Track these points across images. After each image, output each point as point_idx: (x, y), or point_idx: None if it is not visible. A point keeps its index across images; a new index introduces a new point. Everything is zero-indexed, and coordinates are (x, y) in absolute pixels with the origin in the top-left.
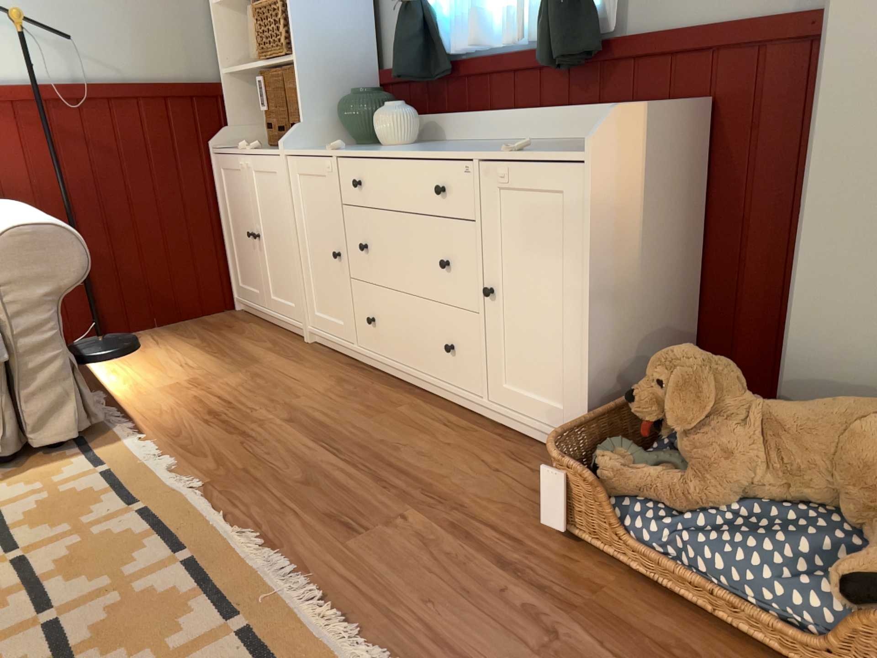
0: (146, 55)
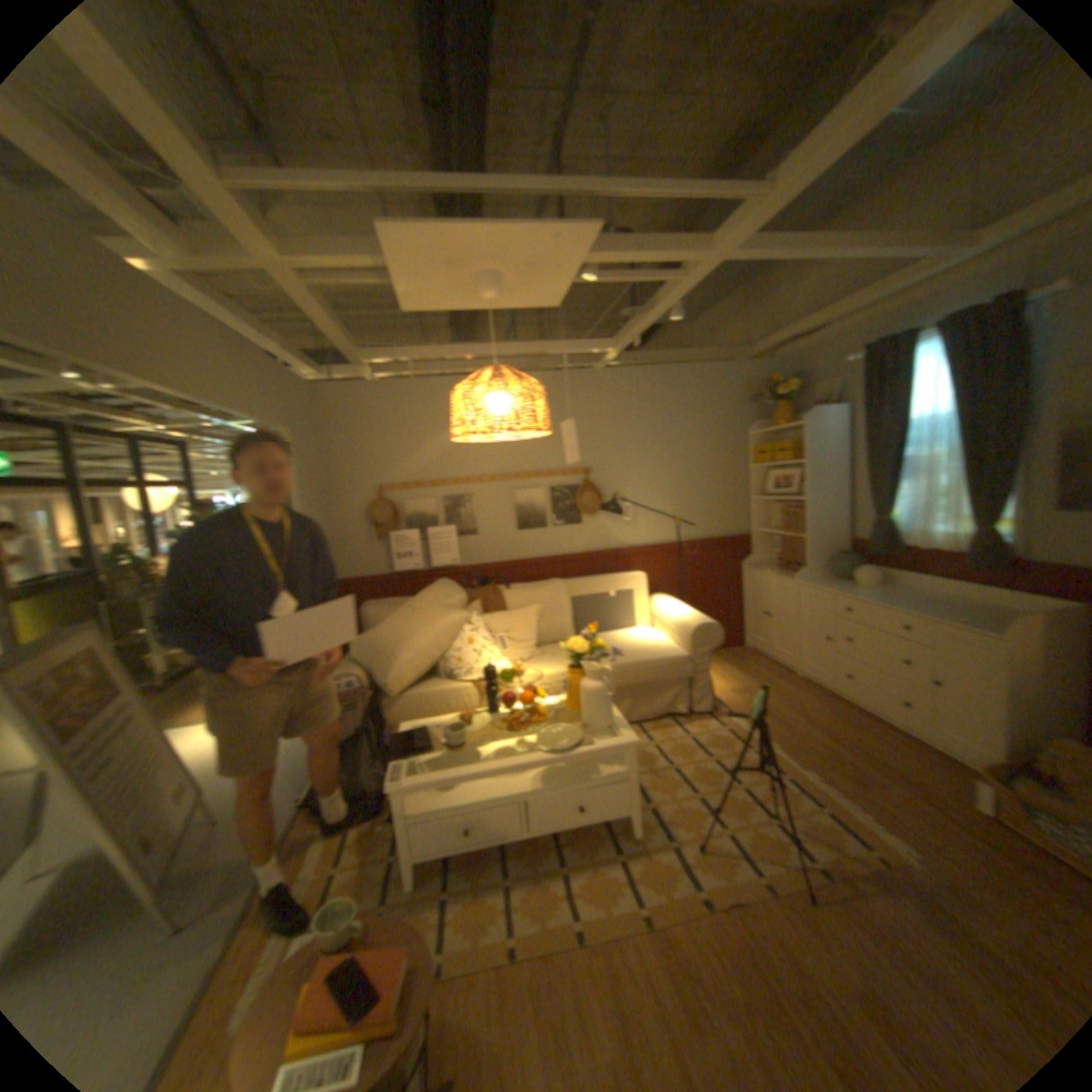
0: (718, 524)
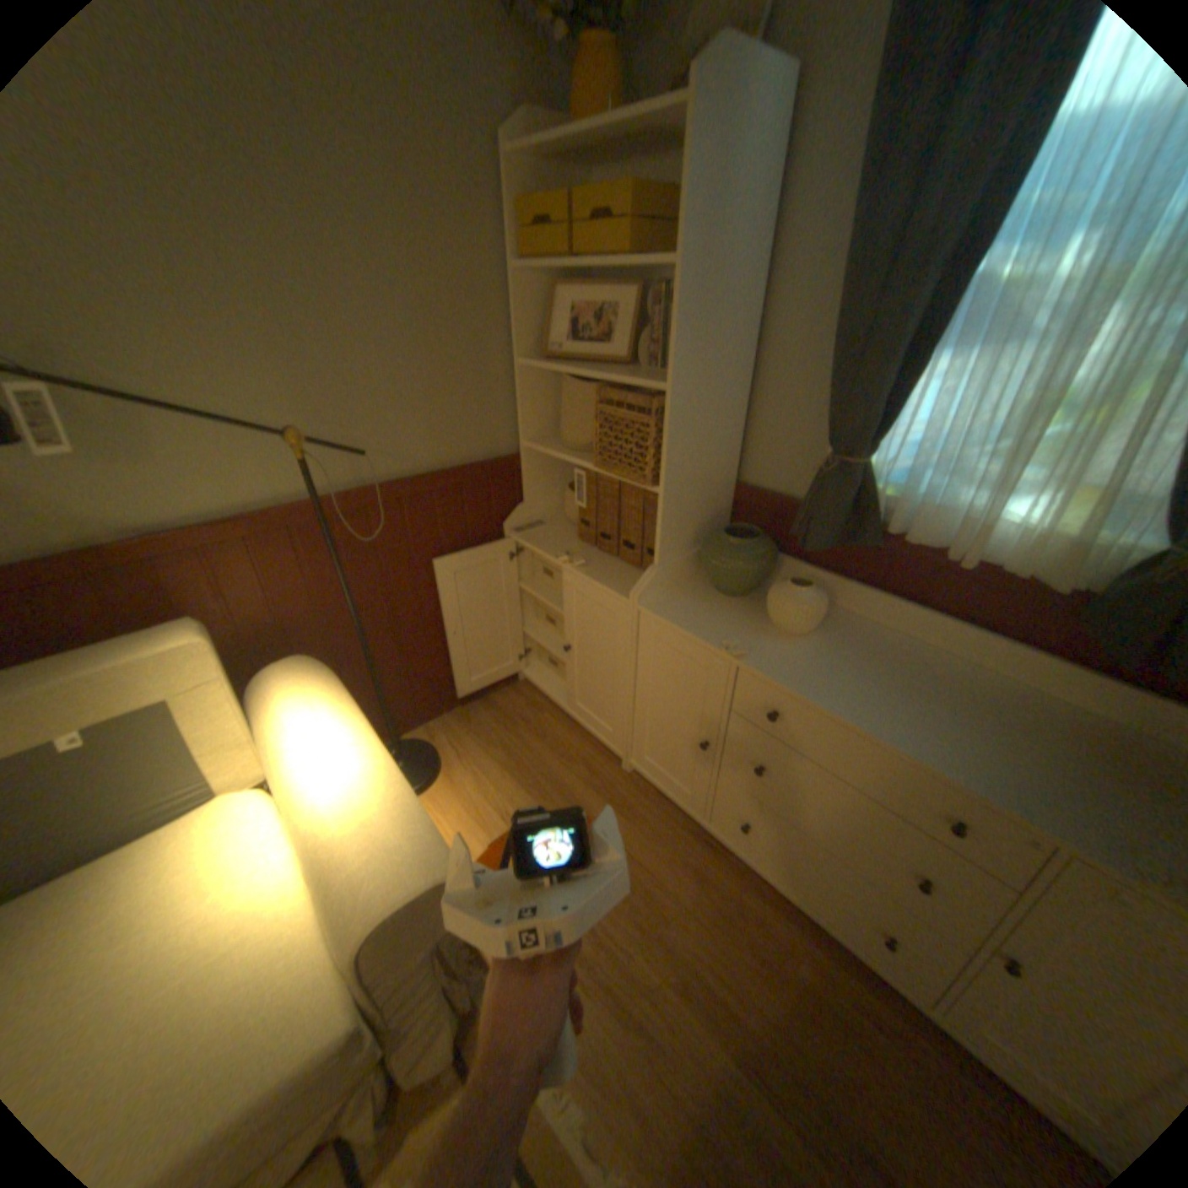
0: (439, 430)
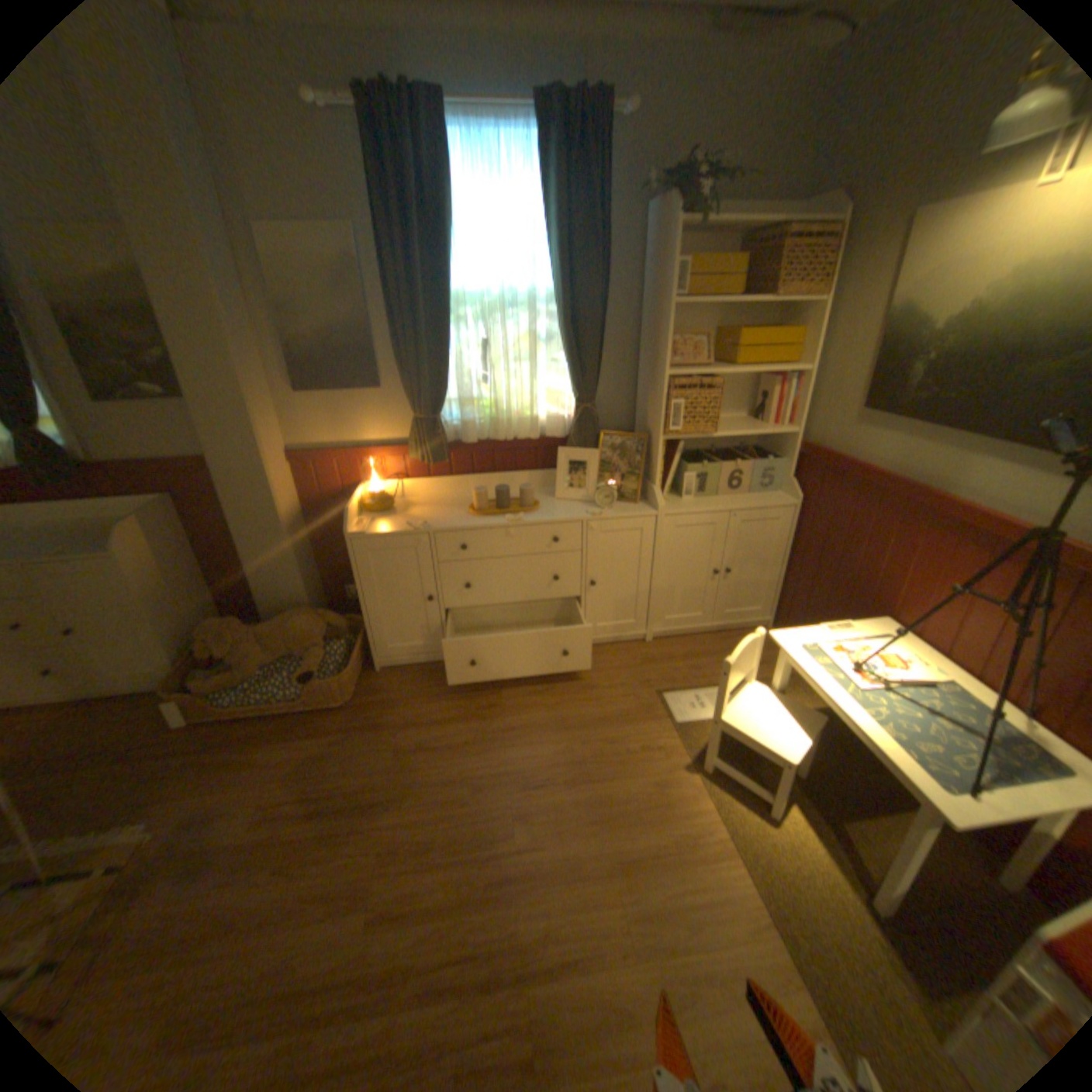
0: None
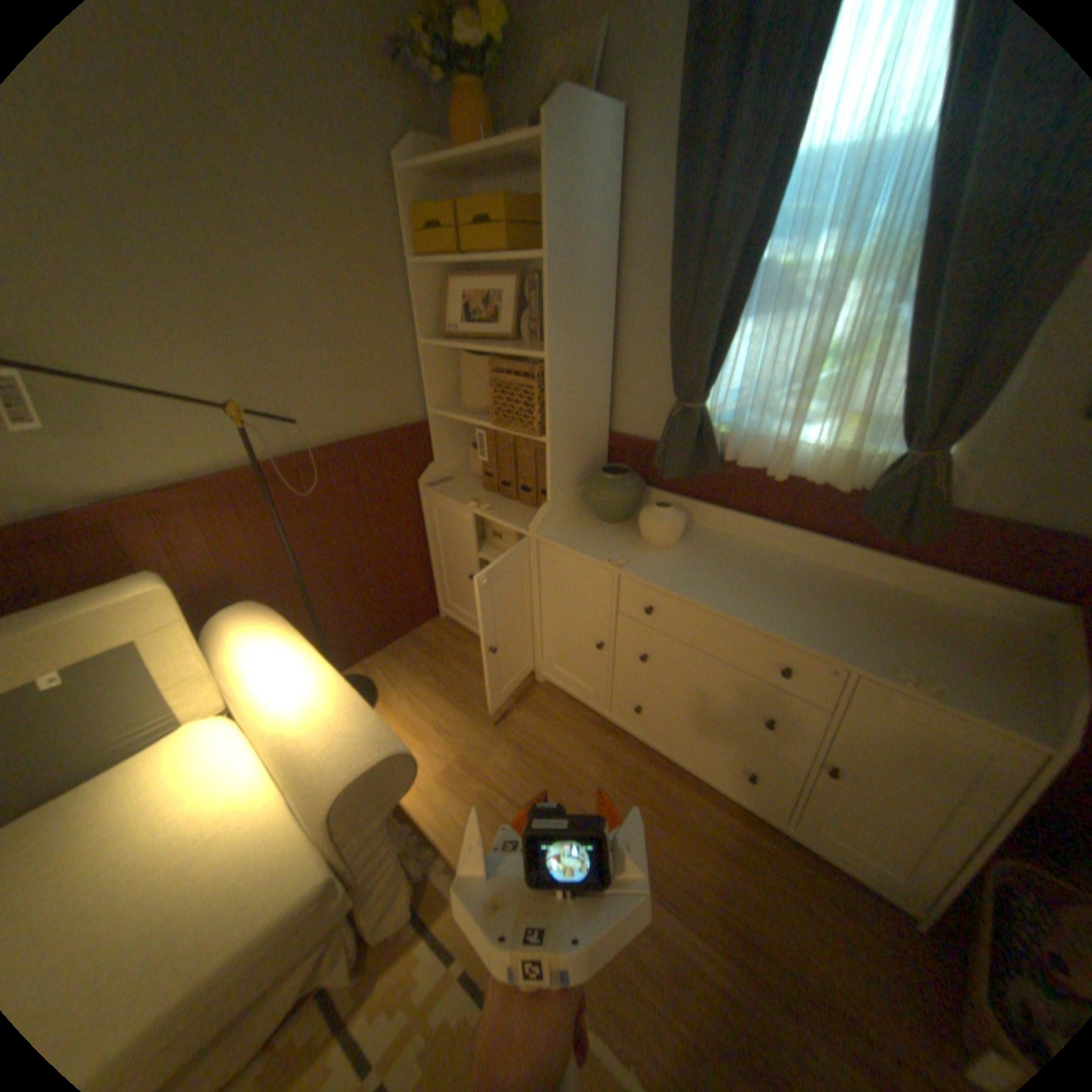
0: (357, 402)
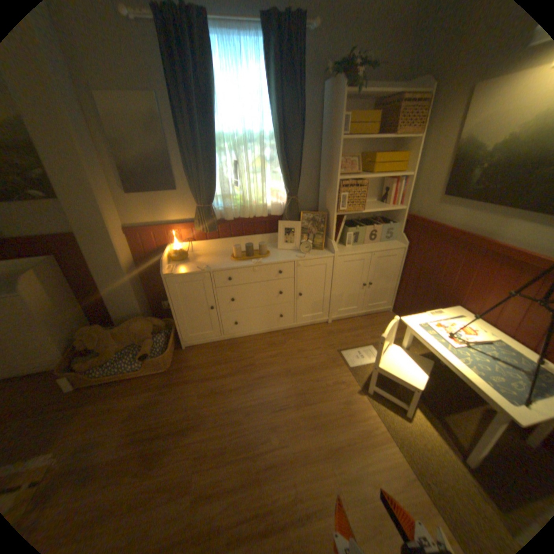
0: None
